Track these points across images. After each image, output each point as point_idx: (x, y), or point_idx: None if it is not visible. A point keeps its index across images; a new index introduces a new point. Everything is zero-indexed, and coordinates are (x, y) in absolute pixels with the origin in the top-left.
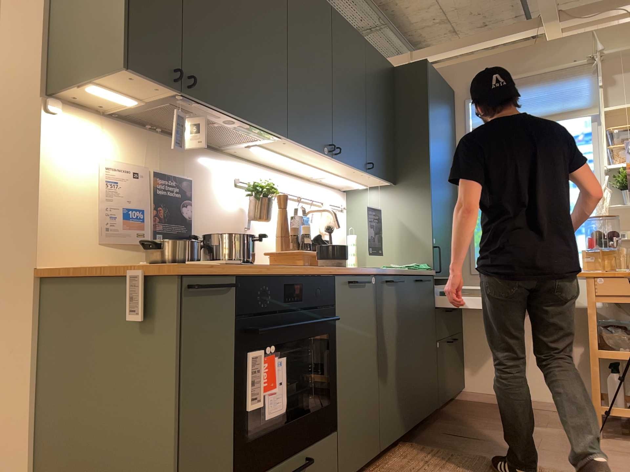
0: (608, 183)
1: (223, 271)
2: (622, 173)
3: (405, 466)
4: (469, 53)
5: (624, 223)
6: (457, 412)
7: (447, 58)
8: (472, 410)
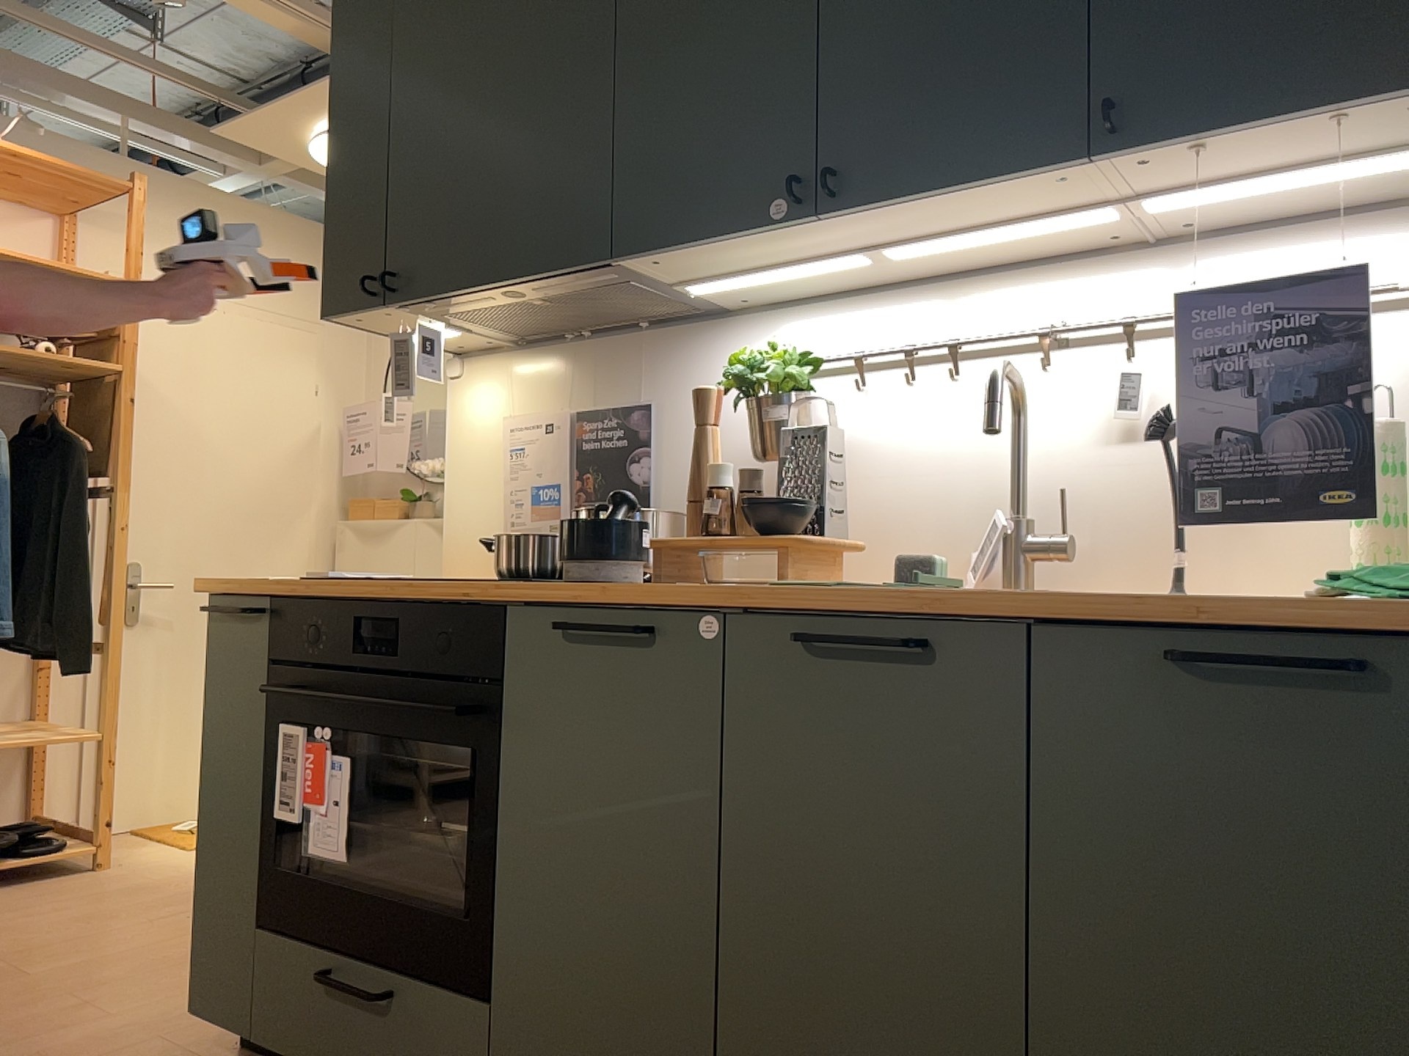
0: None
1: (247, 588)
2: None
3: None
4: None
5: None
6: None
7: None
8: None
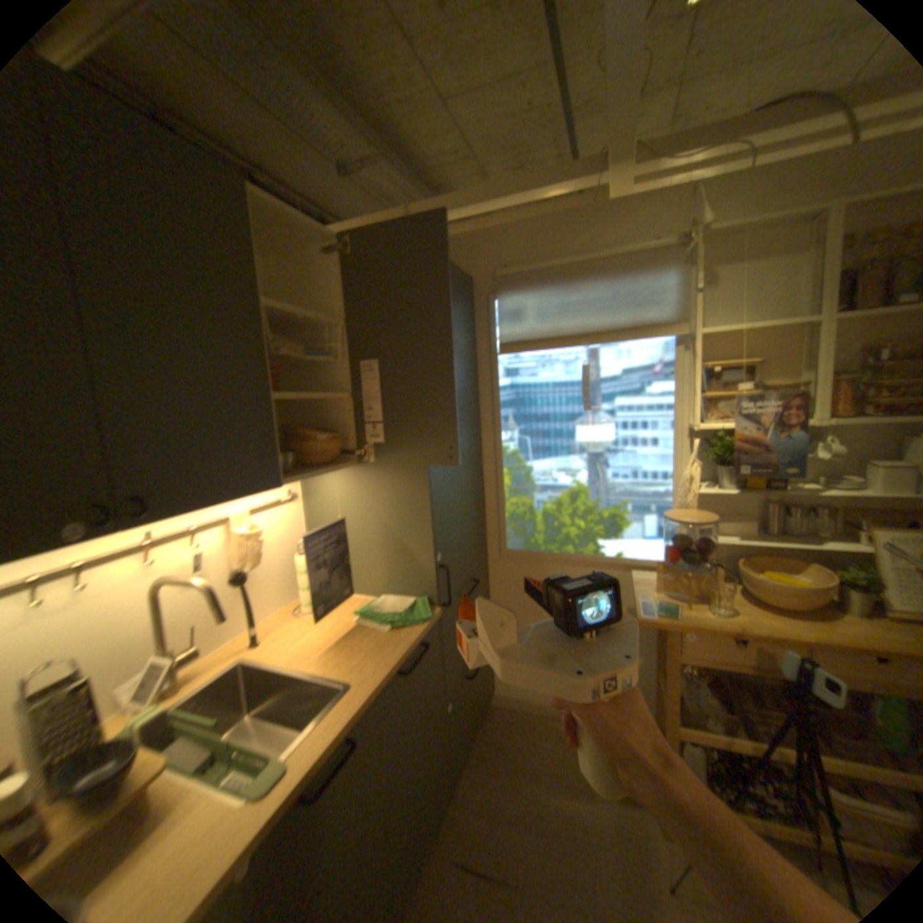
0: (699, 451)
1: None
2: (722, 437)
3: None
4: (494, 212)
5: (712, 504)
6: (482, 761)
7: (463, 219)
8: (501, 749)
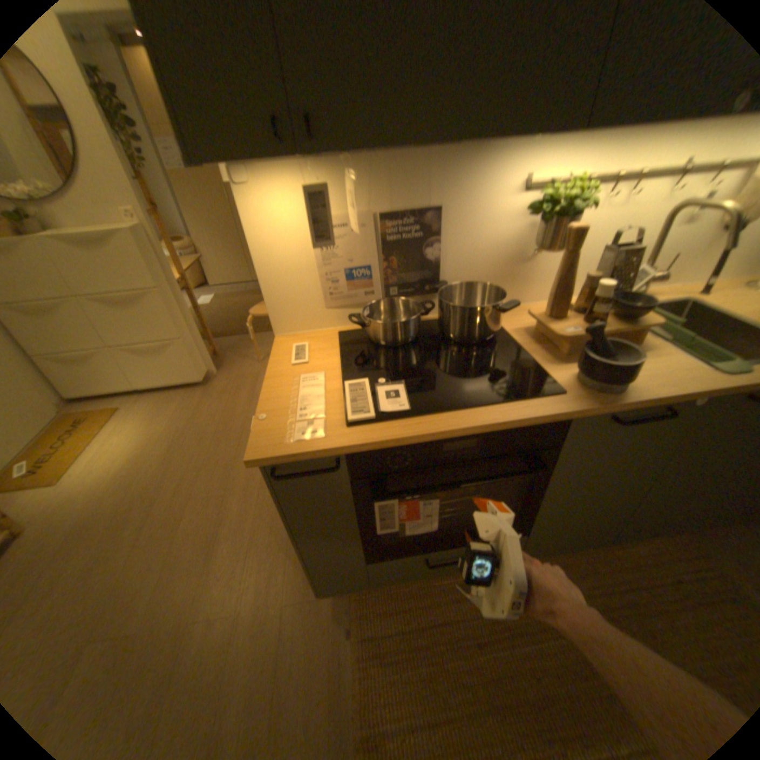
0: None
1: (319, 454)
2: None
3: (643, 568)
4: None
5: None
6: None
7: None
8: None
